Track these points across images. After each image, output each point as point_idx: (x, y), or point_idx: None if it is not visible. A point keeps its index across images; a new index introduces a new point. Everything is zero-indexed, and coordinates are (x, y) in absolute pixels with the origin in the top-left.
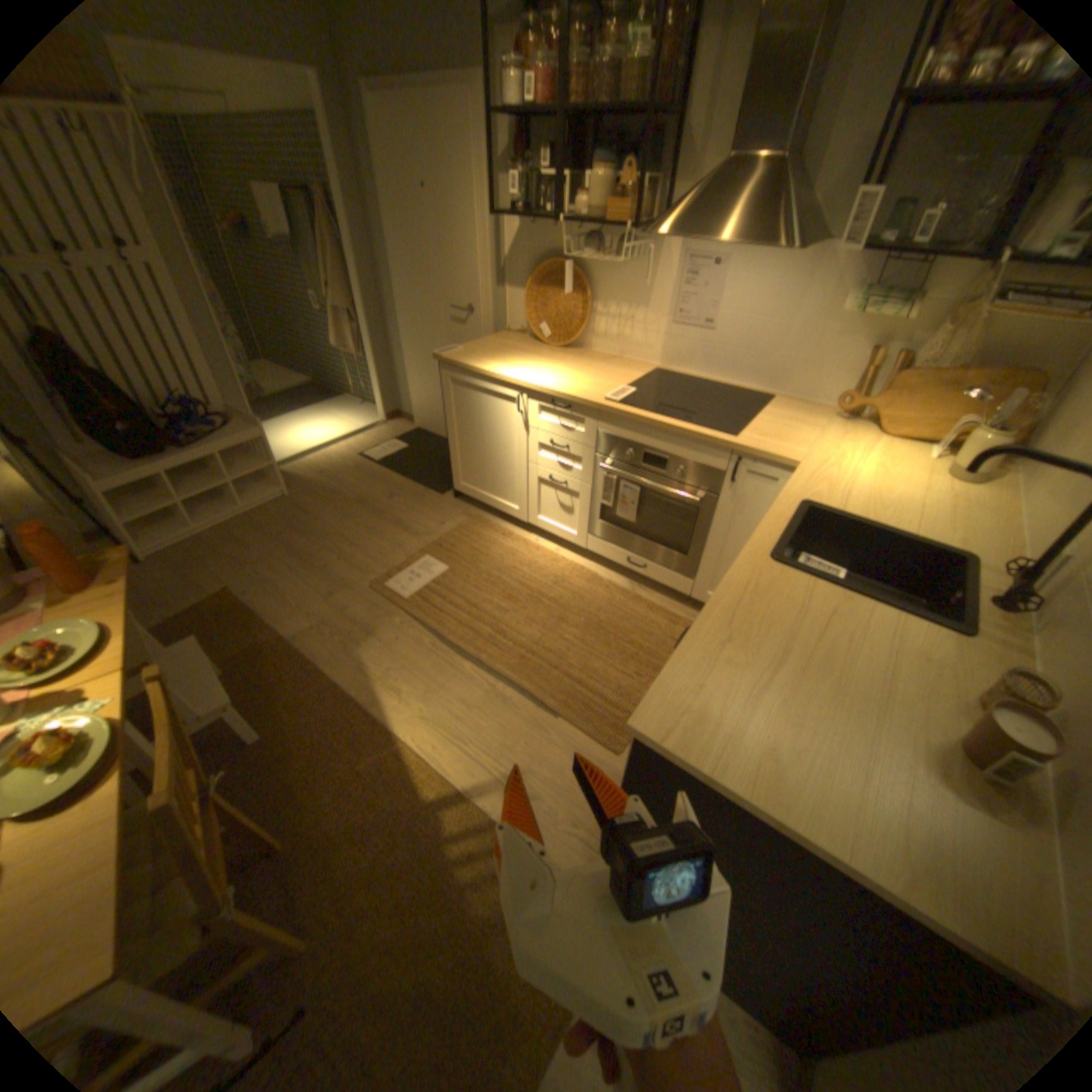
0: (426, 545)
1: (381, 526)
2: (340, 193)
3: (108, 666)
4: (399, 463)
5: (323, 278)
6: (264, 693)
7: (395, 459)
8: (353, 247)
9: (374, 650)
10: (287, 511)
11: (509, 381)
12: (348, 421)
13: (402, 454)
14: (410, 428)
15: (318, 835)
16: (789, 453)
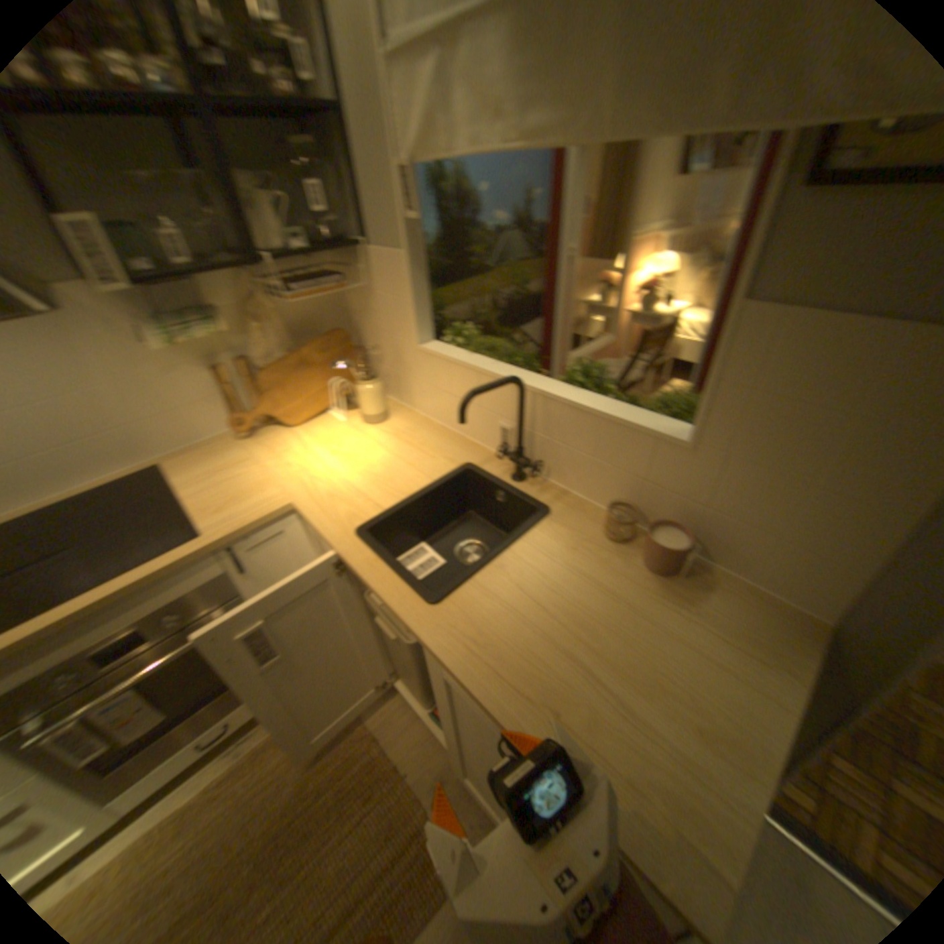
0: None
1: None
2: None
3: None
4: None
5: None
6: None
7: None
8: None
9: None
10: None
11: None
12: None
13: None
14: None
15: None
16: (264, 502)
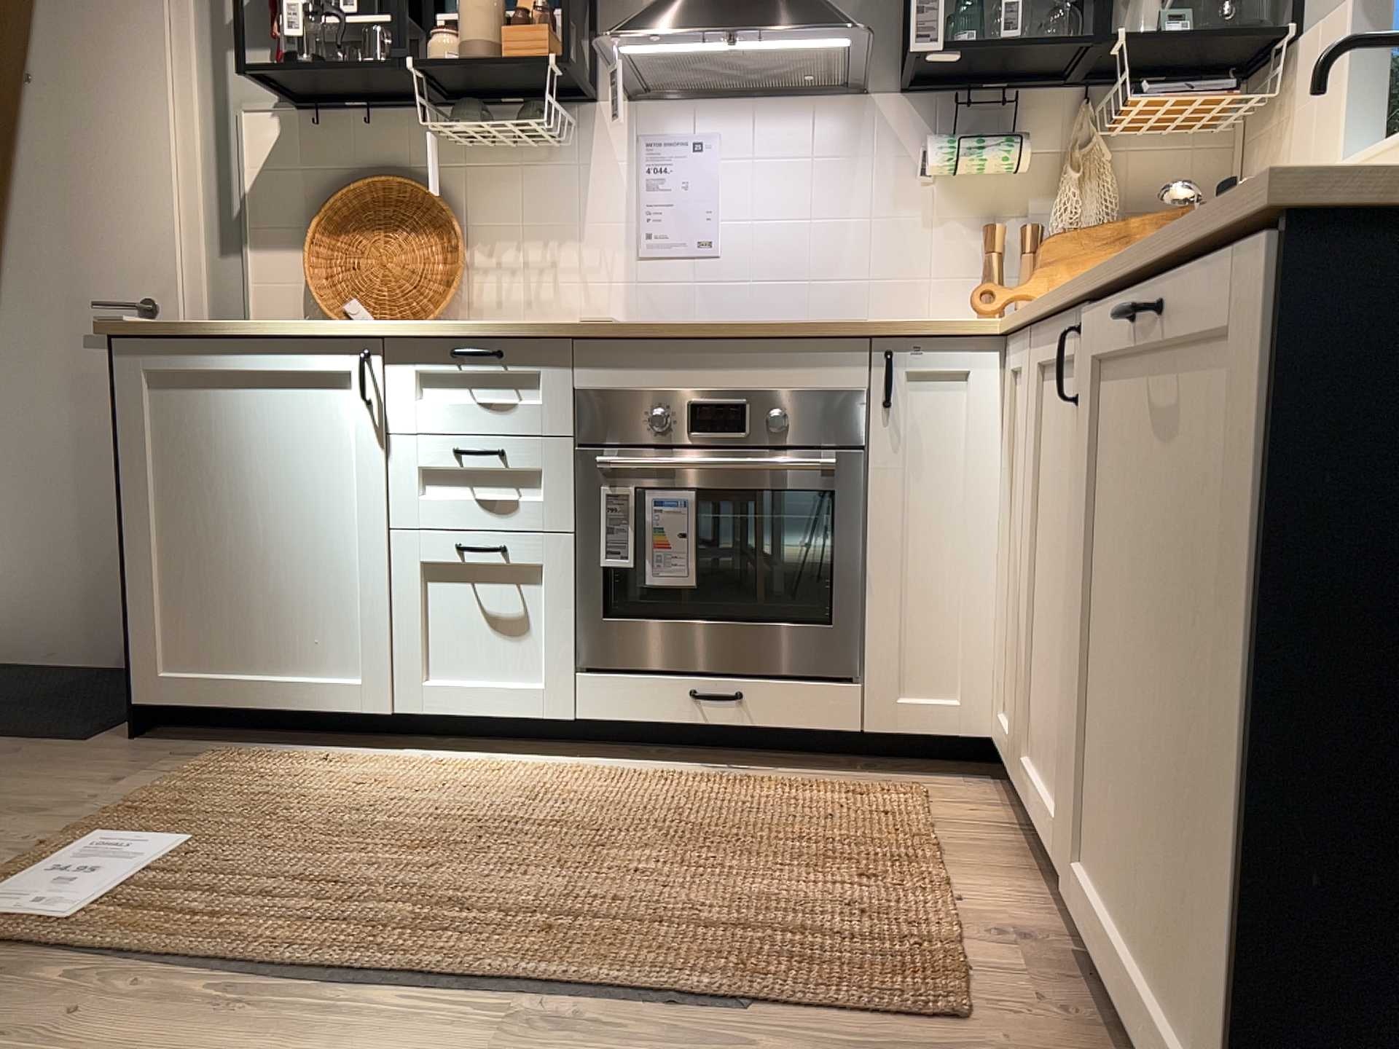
0: (87, 821)
1: None
2: None
3: None
4: None
5: None
6: None
7: None
8: None
9: None
10: None
11: (338, 331)
12: None
13: None
14: None
15: None
16: (971, 323)
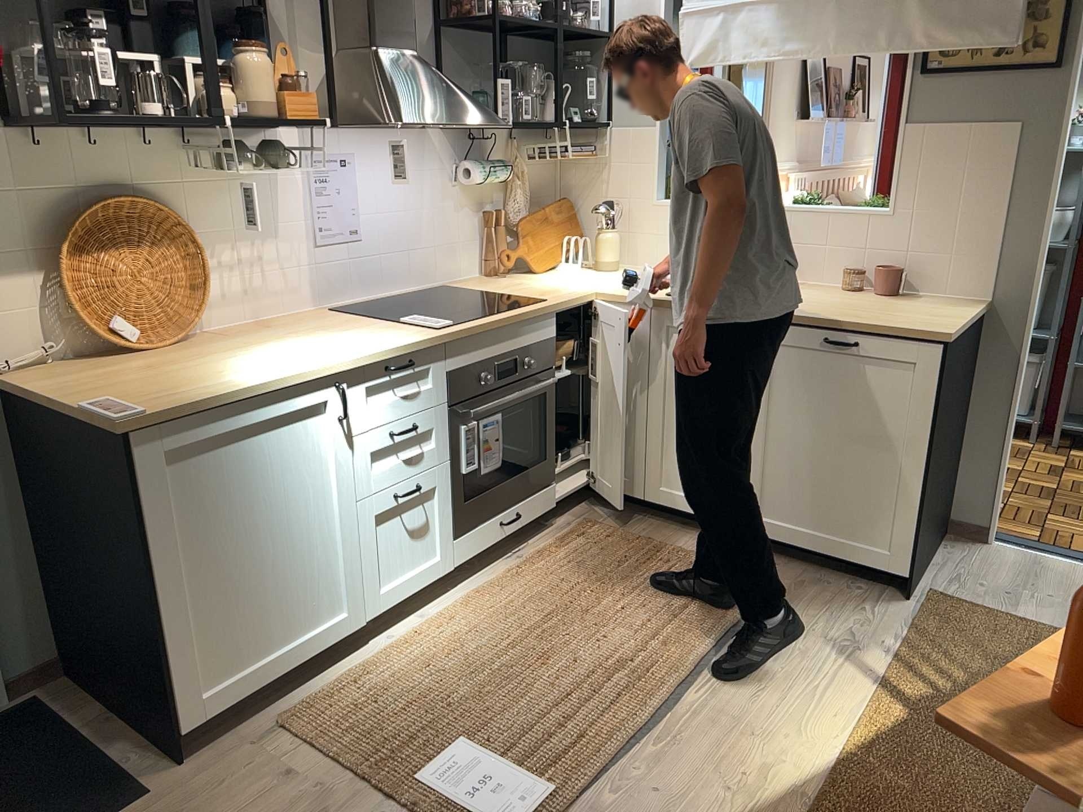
0: (374, 786)
1: None
2: None
3: None
4: None
5: None
6: None
7: None
8: None
9: None
10: None
11: (321, 373)
12: None
13: None
14: None
15: (1014, 805)
16: (578, 291)
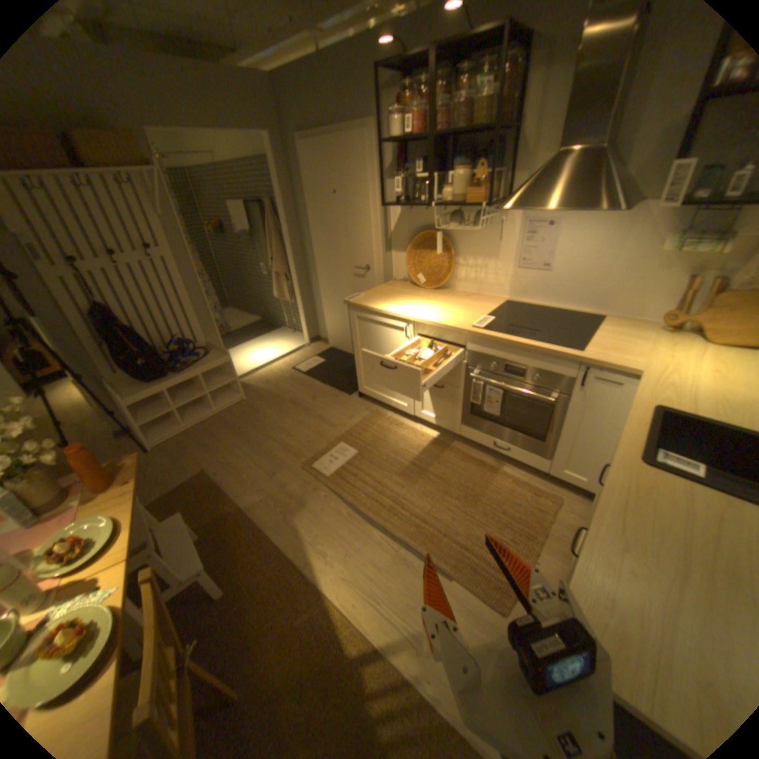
0: (342, 434)
1: (309, 420)
2: (283, 201)
3: (119, 555)
4: (320, 372)
5: (271, 254)
6: (228, 554)
7: (318, 370)
8: (290, 233)
9: (307, 518)
10: (246, 410)
11: (400, 316)
12: (286, 344)
13: (322, 366)
14: (327, 347)
15: (267, 684)
16: (632, 363)
